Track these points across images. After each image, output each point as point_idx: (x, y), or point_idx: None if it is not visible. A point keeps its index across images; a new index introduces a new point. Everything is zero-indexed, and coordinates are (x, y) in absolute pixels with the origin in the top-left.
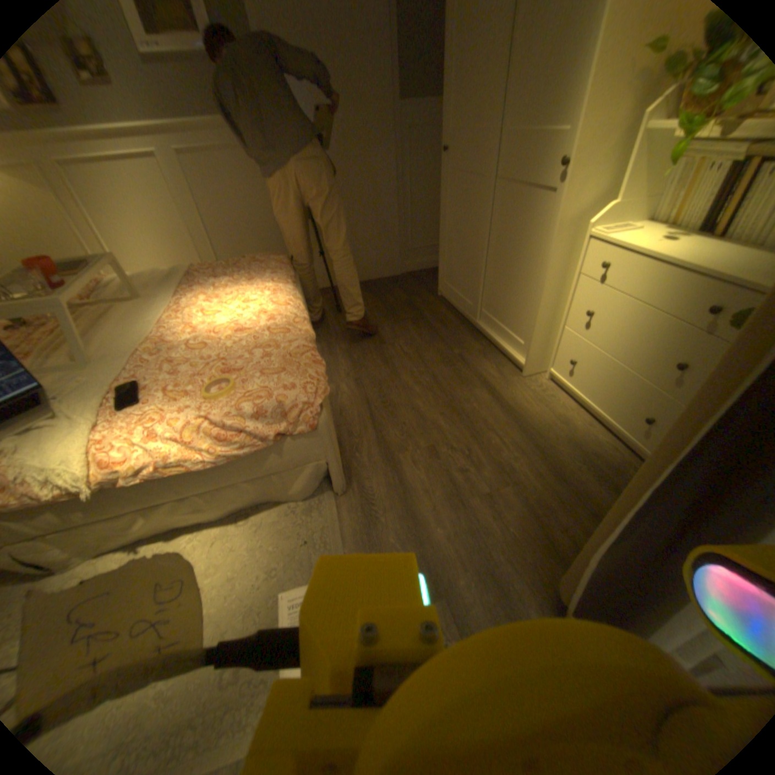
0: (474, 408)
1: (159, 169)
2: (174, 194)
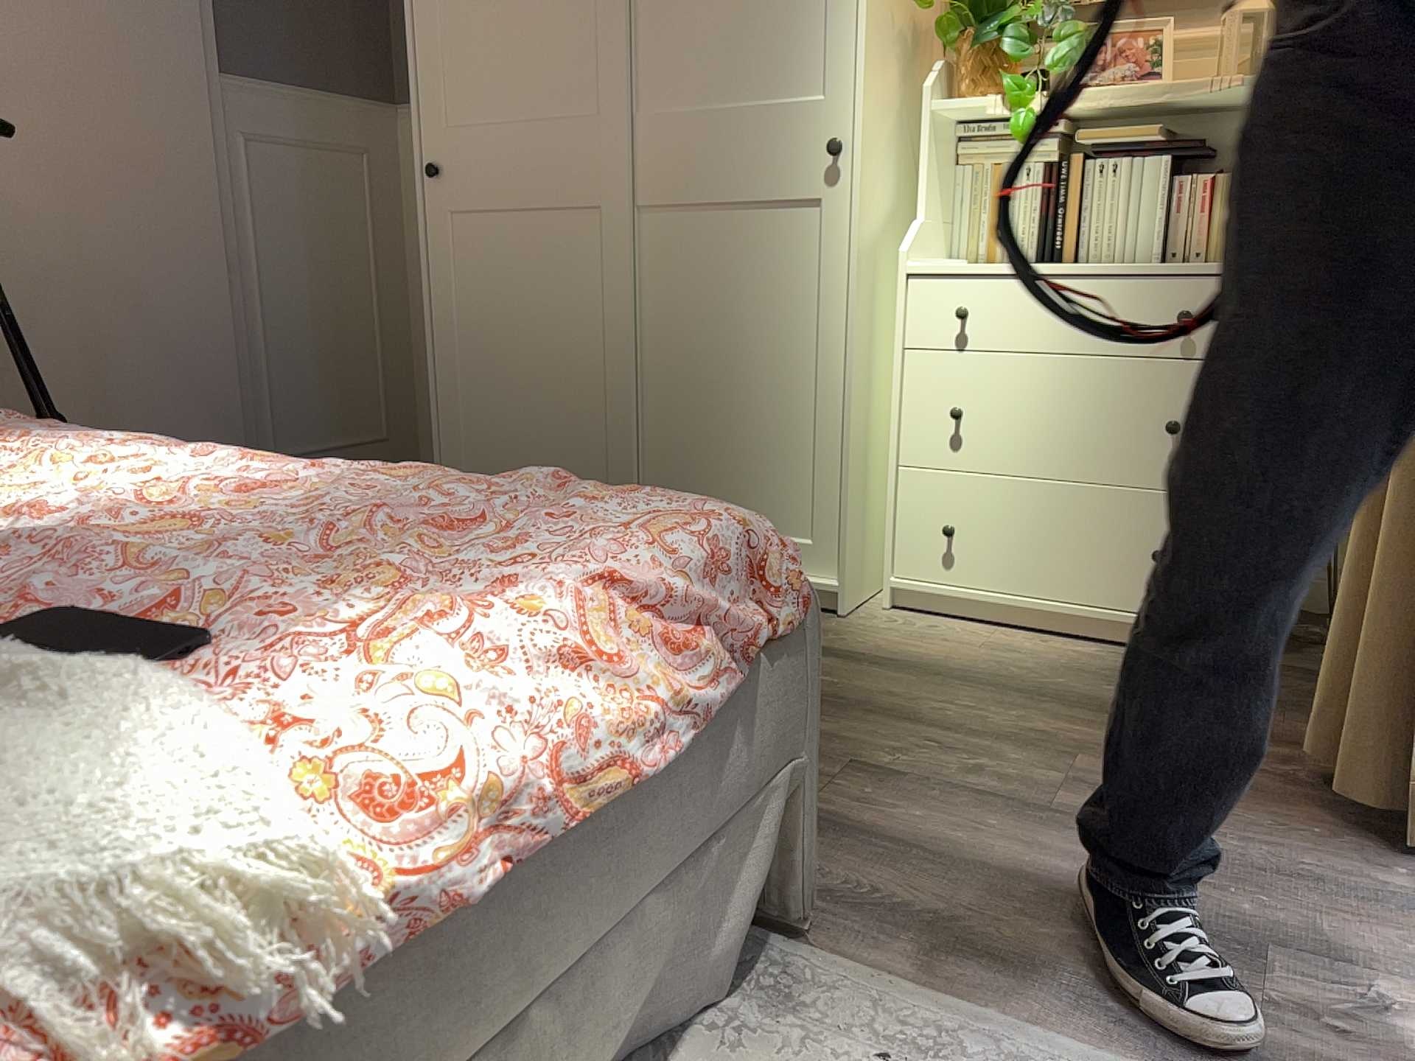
0: (833, 689)
1: None
2: None
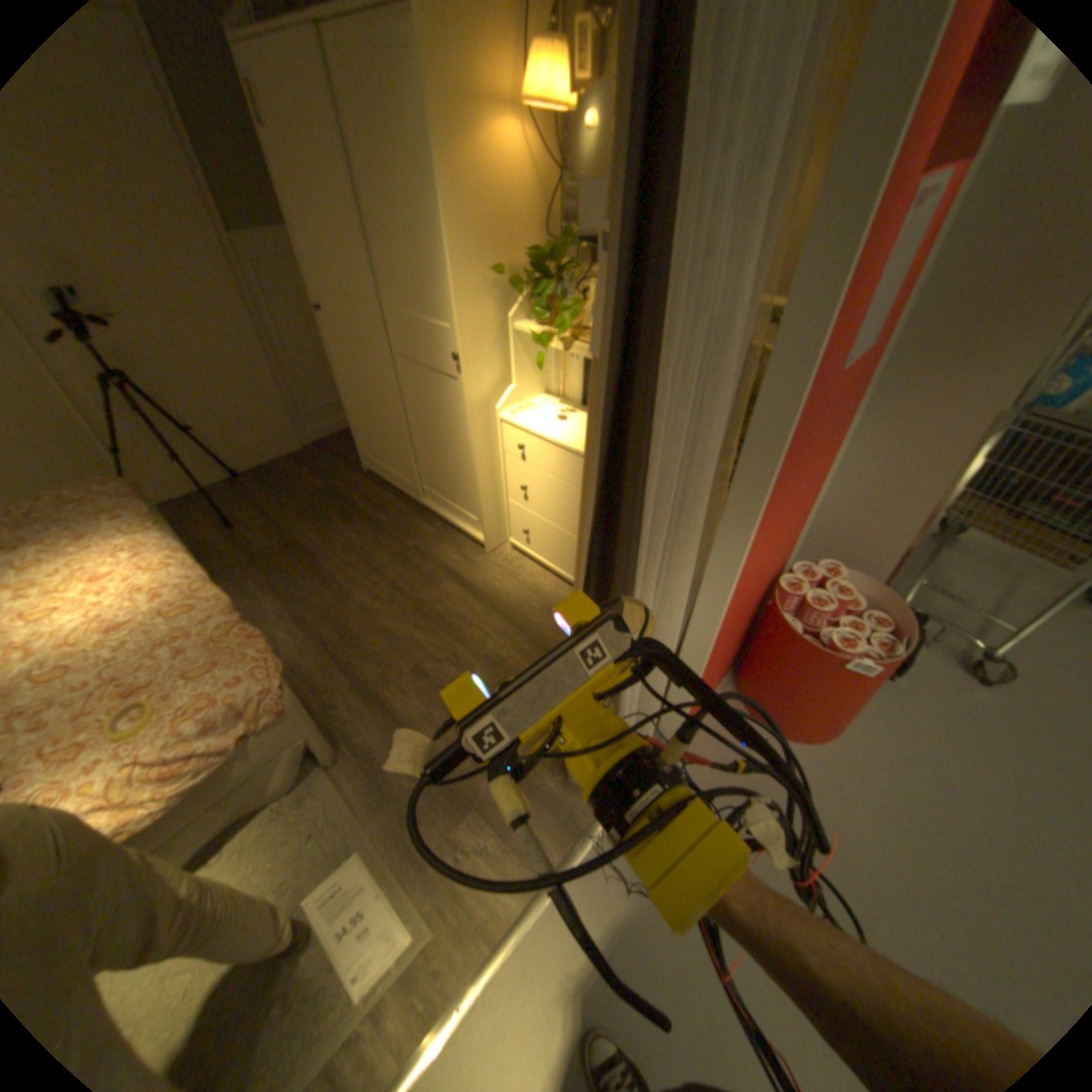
0: (447, 607)
1: None
2: None
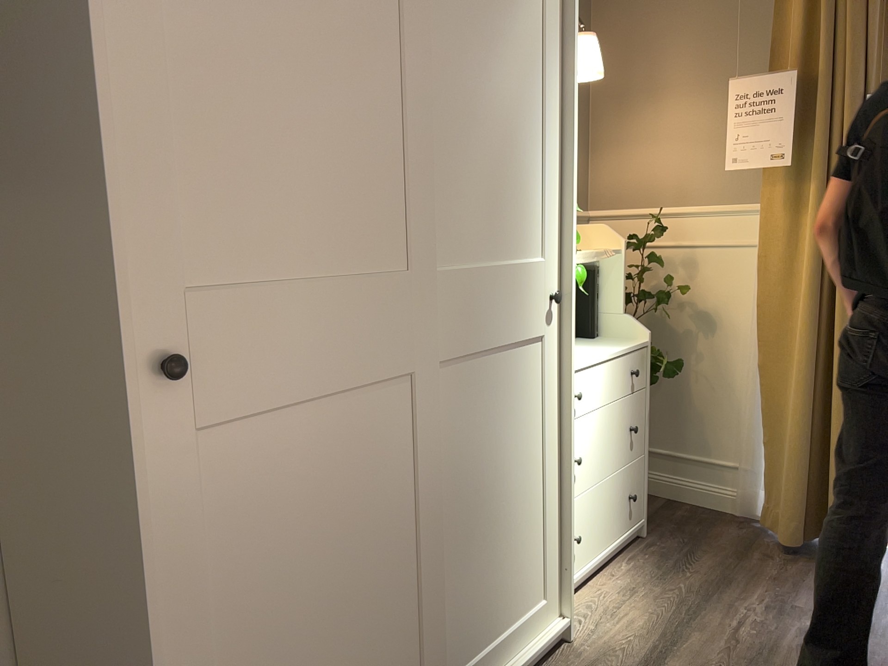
0: None
1: None
2: None
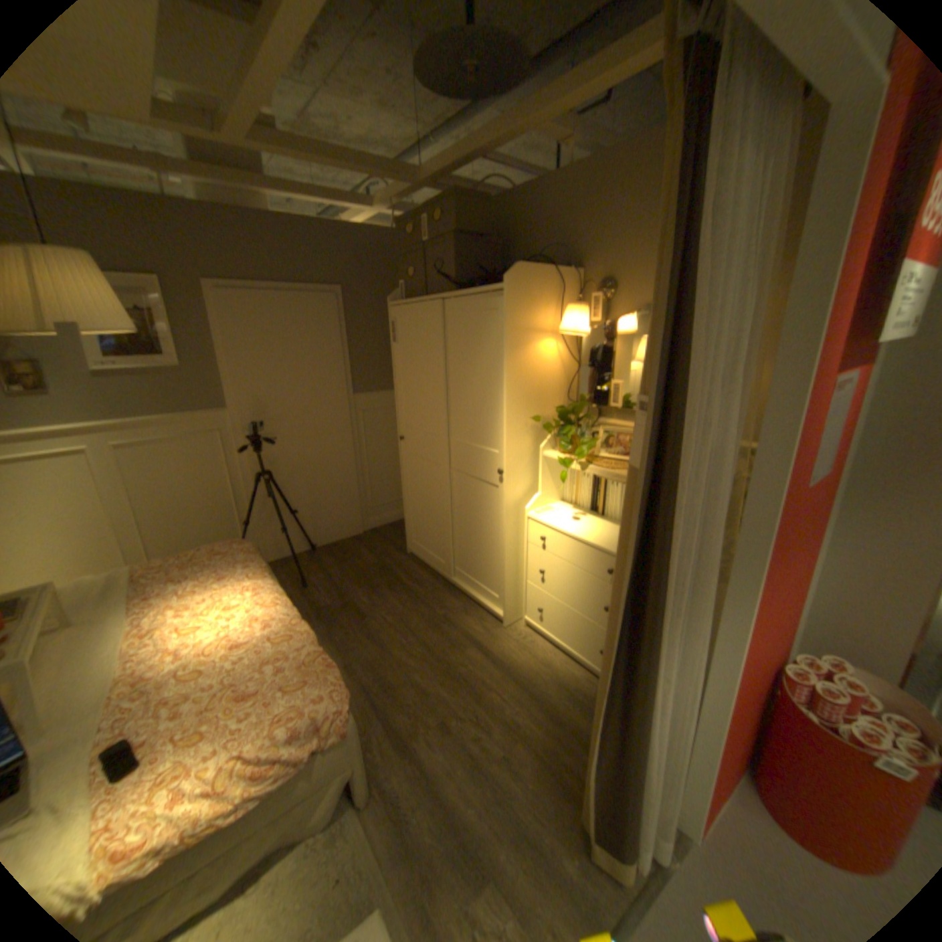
0: (470, 671)
1: (87, 464)
2: (100, 486)
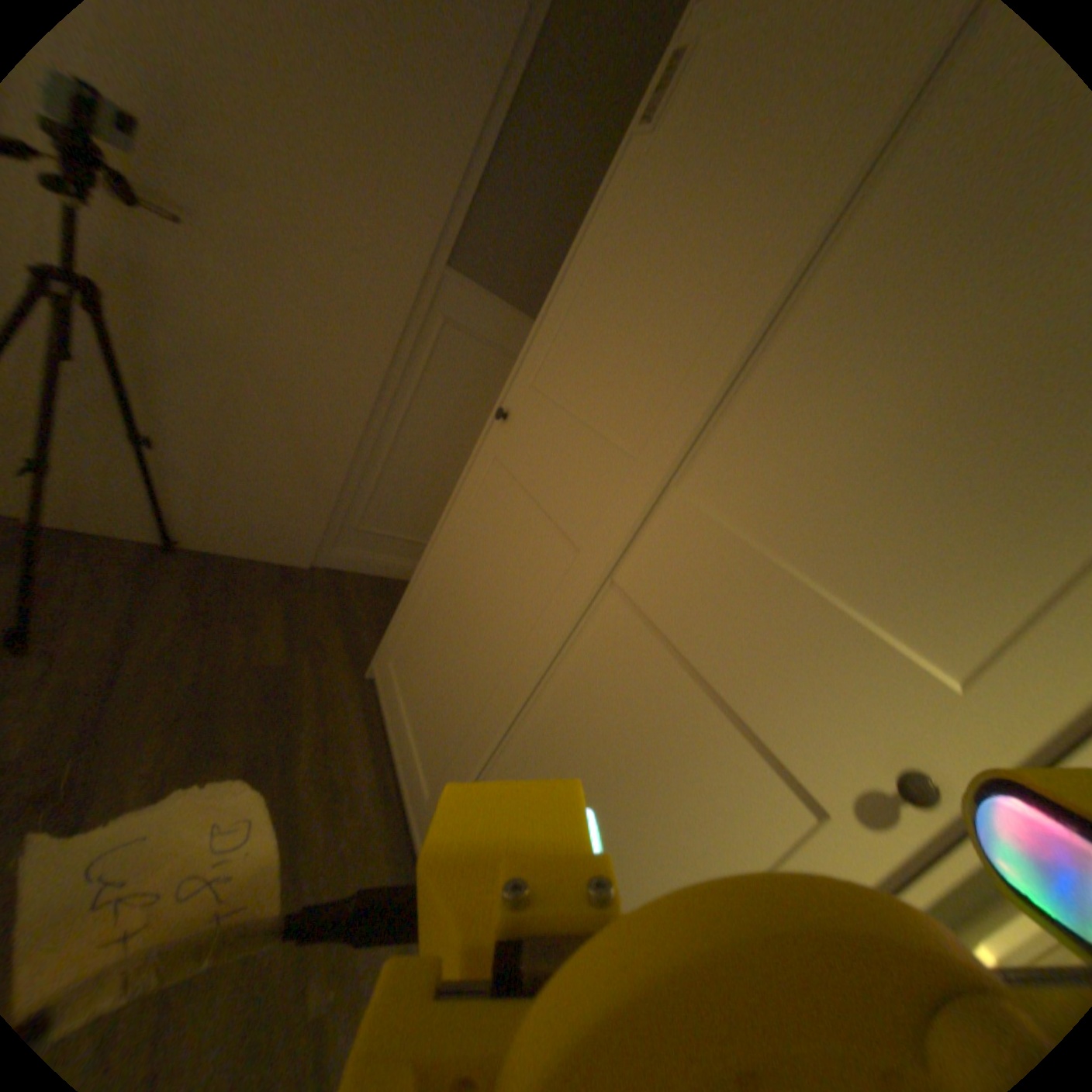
0: None
1: None
2: None
